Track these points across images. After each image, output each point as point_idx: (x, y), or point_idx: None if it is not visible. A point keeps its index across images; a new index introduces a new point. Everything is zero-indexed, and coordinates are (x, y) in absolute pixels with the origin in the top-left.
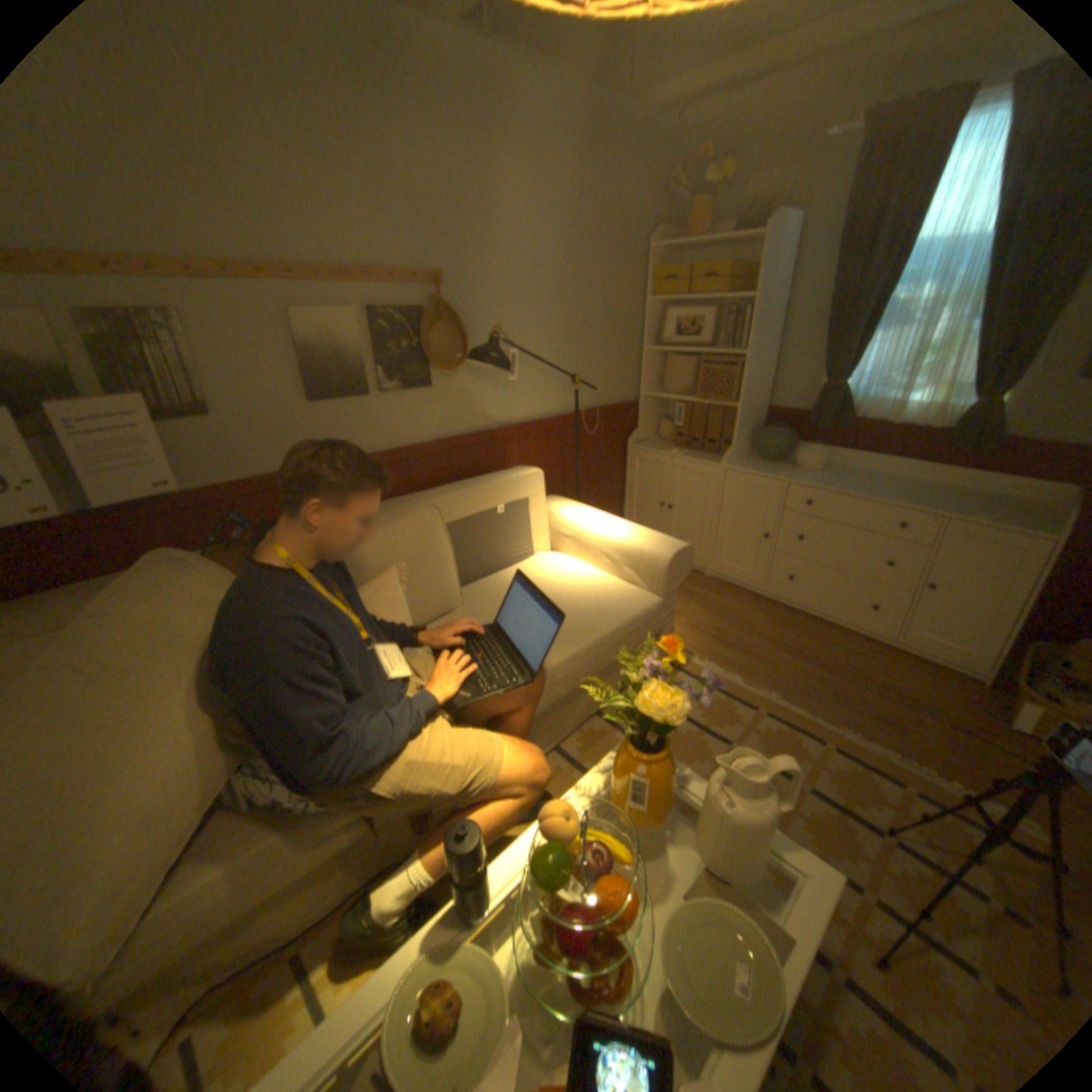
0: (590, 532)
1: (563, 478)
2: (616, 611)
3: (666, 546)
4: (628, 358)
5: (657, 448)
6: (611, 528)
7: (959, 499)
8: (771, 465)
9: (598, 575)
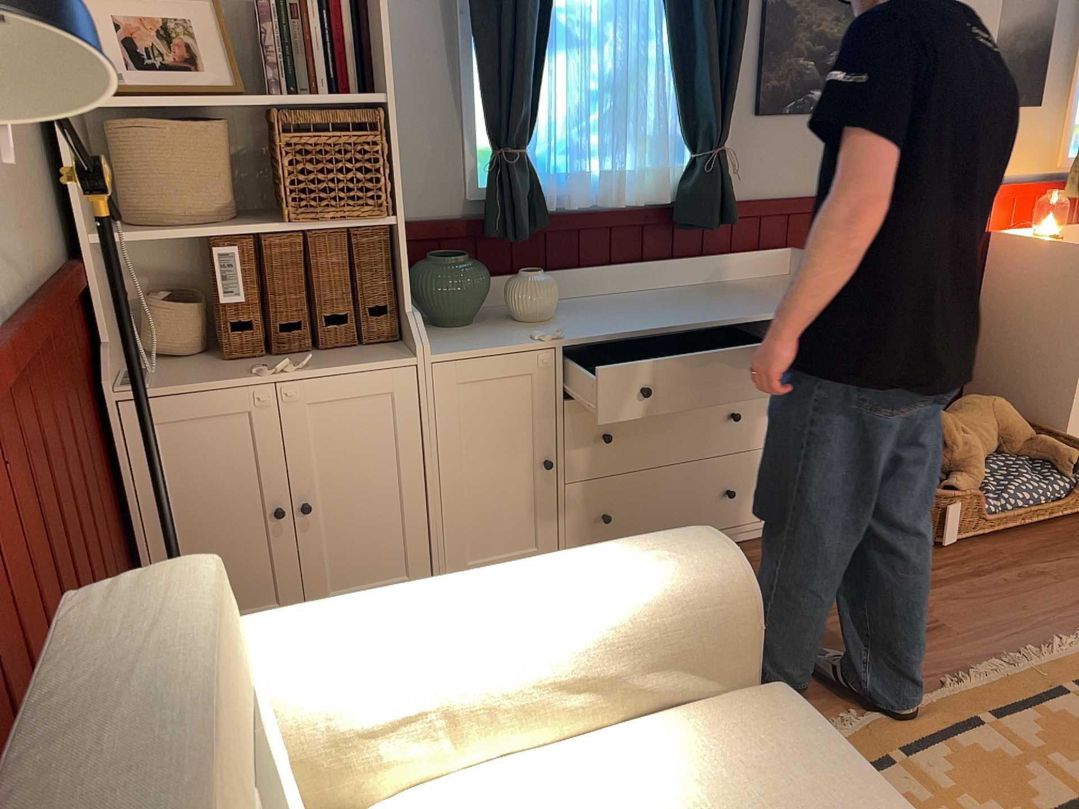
0: (469, 658)
1: (49, 572)
2: (846, 800)
3: (700, 556)
4: (27, 129)
5: (201, 376)
6: (524, 603)
7: (736, 297)
8: (475, 330)
9: (600, 761)
